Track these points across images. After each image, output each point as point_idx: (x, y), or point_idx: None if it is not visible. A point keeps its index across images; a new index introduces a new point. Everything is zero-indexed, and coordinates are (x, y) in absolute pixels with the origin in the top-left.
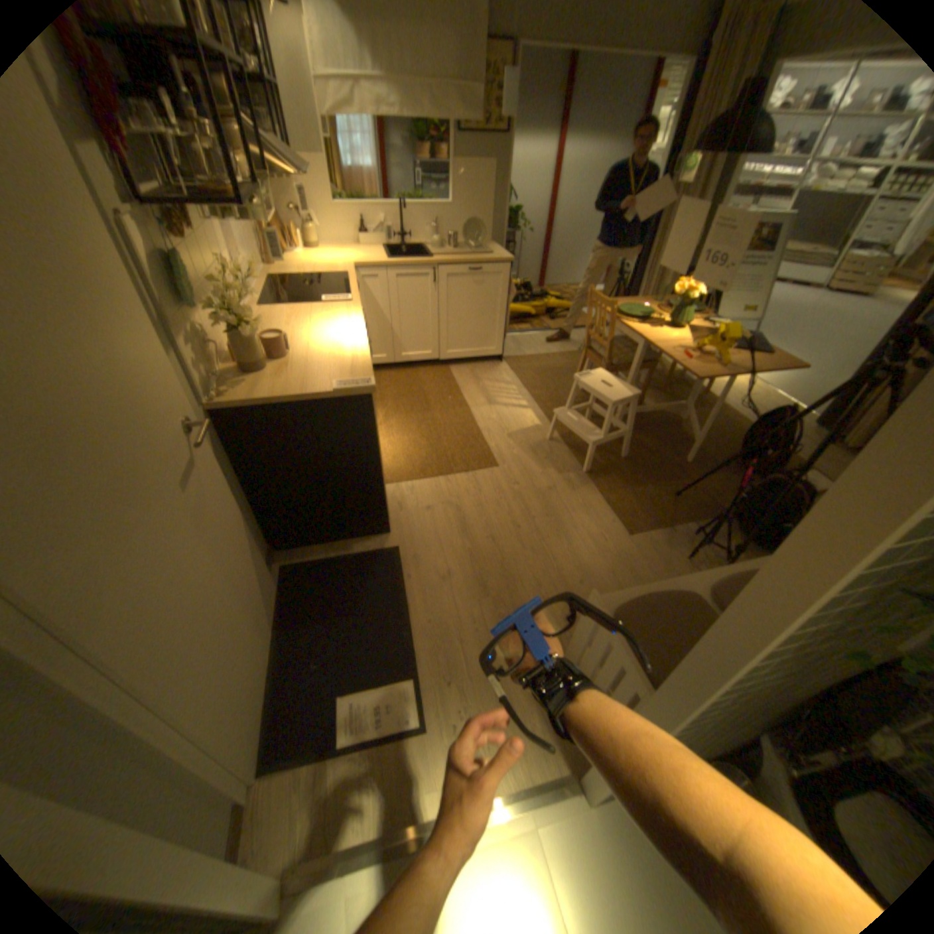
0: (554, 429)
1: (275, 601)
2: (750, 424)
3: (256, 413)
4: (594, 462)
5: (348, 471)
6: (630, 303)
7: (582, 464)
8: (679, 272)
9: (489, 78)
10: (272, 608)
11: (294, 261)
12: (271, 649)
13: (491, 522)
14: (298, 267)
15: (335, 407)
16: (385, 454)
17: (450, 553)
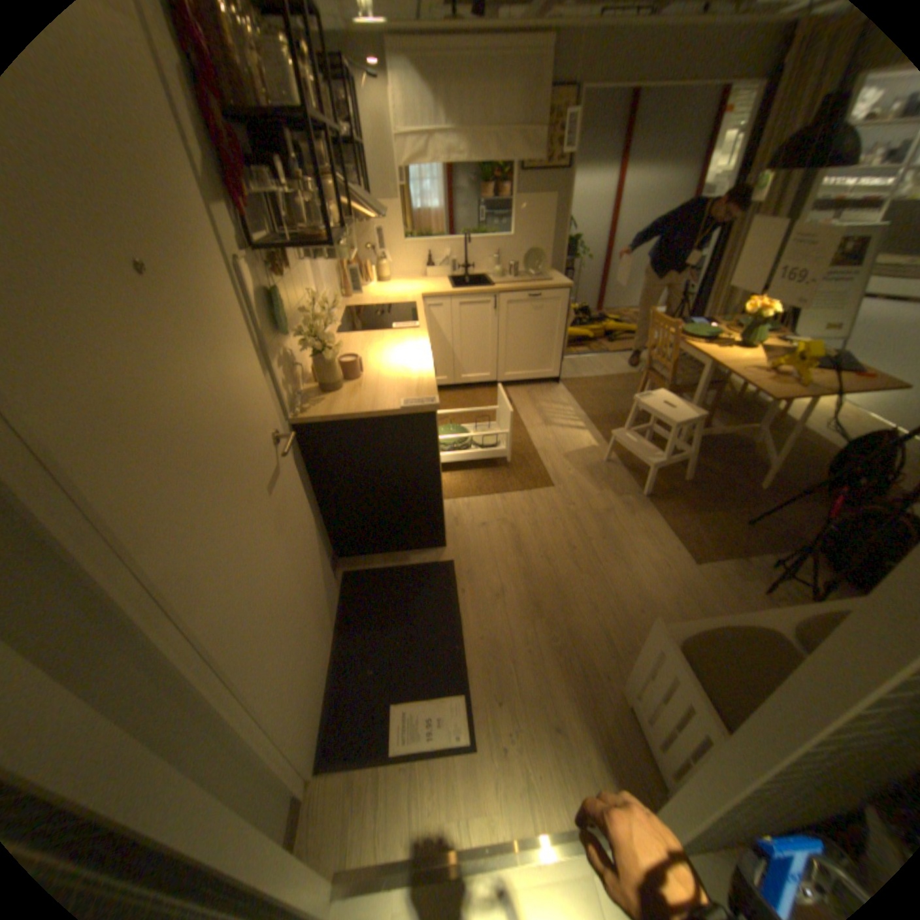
0: (613, 450)
1: (338, 604)
2: (838, 449)
3: (331, 428)
4: (655, 484)
5: (410, 484)
6: (695, 323)
7: (643, 487)
8: (749, 290)
9: (551, 120)
10: (335, 611)
11: (368, 293)
12: (332, 650)
13: (546, 541)
14: (371, 299)
15: (401, 423)
16: (443, 471)
17: (504, 570)
